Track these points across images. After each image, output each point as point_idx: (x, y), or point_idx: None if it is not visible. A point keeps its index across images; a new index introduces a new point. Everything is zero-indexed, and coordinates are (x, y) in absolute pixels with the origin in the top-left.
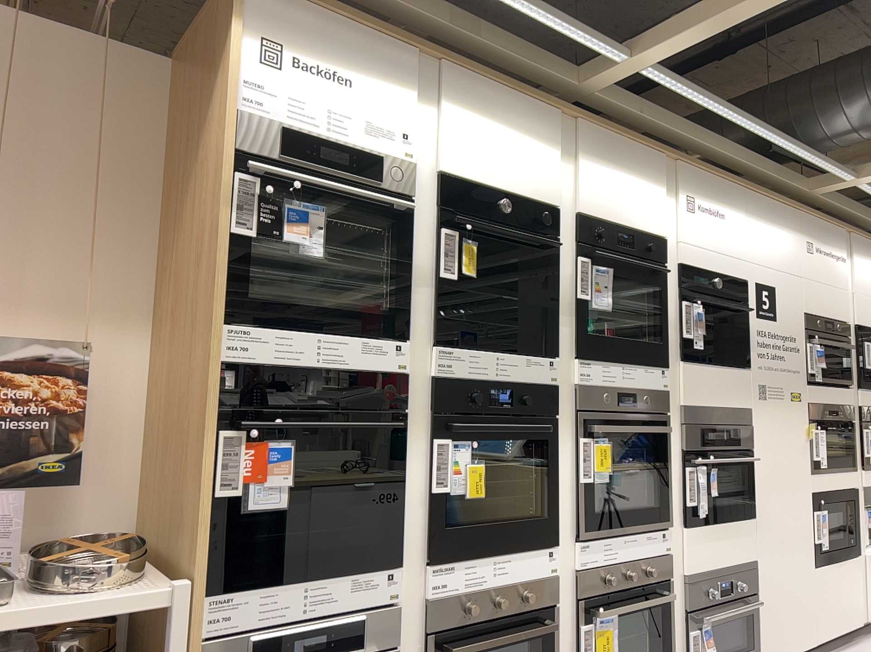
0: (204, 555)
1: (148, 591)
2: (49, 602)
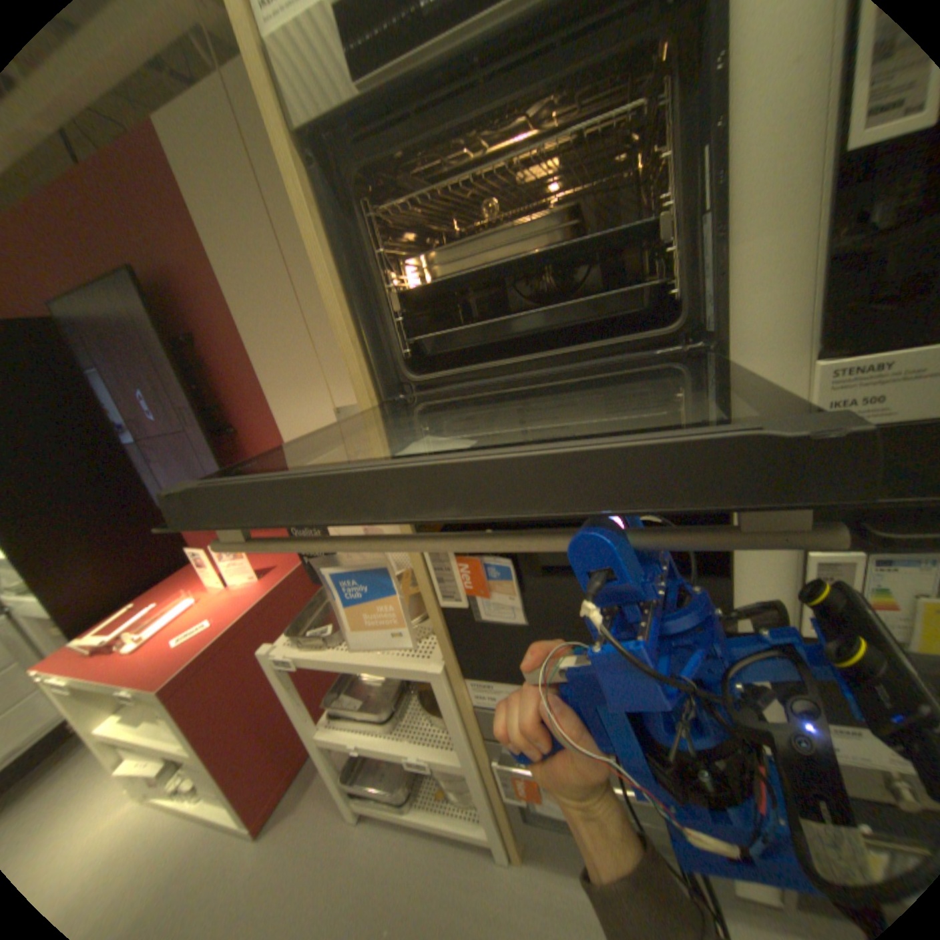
0: (450, 653)
1: (411, 671)
2: (351, 660)
